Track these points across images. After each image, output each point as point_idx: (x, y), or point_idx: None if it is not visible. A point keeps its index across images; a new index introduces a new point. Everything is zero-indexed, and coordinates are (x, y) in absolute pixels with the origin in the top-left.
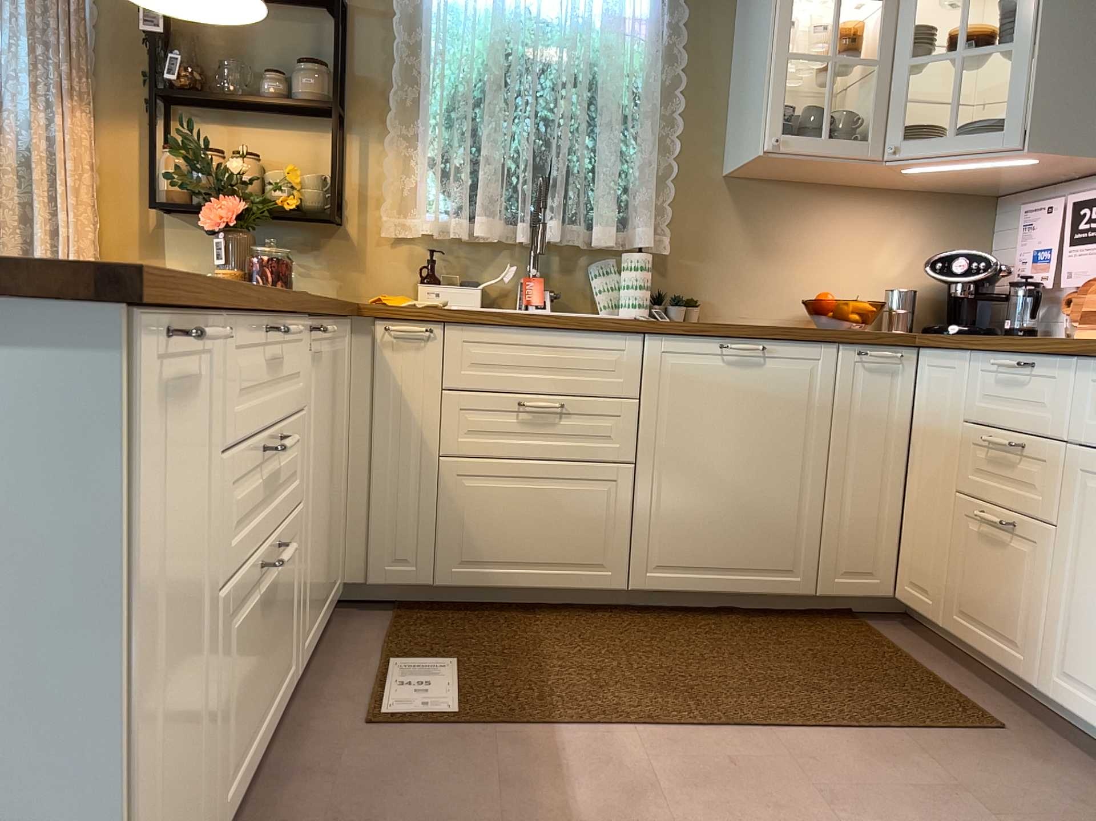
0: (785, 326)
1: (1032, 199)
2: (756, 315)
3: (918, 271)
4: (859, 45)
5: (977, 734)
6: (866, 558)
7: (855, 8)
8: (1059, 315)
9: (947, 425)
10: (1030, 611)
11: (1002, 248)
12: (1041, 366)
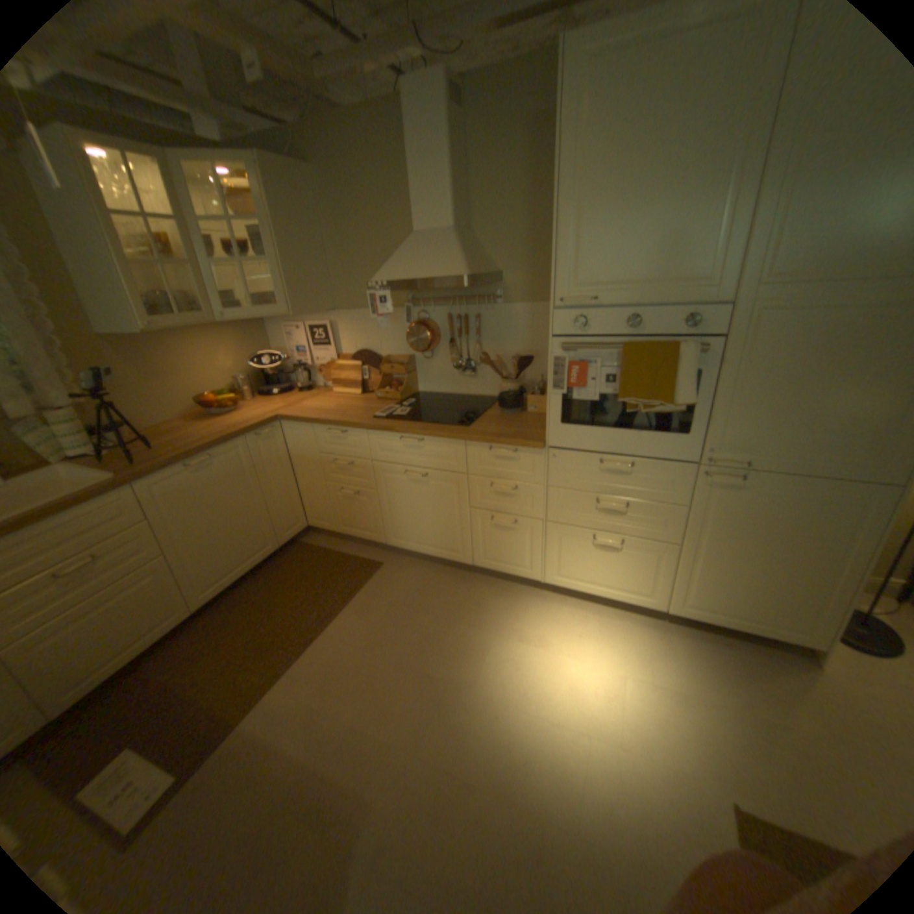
0: (213, 438)
1: (282, 318)
2: (163, 416)
3: (240, 362)
4: (160, 239)
5: (377, 572)
6: (292, 519)
7: (149, 216)
8: (316, 374)
9: (309, 454)
10: (375, 519)
11: (274, 340)
12: (350, 431)
